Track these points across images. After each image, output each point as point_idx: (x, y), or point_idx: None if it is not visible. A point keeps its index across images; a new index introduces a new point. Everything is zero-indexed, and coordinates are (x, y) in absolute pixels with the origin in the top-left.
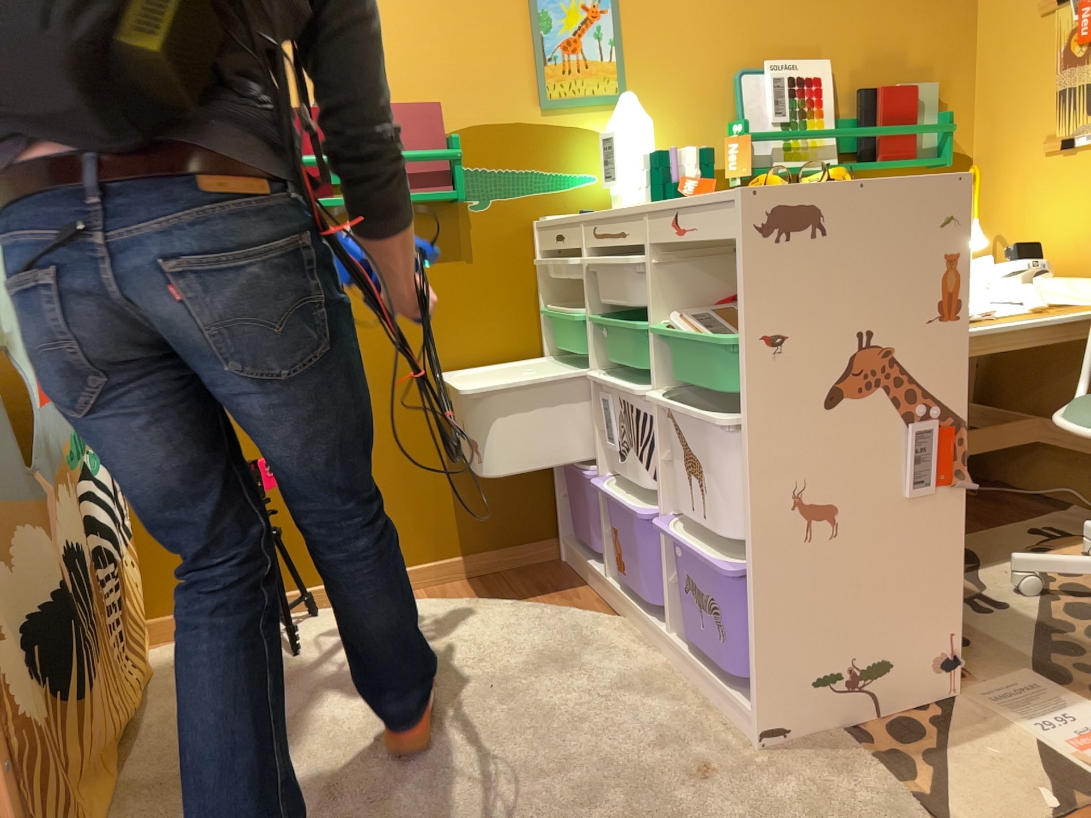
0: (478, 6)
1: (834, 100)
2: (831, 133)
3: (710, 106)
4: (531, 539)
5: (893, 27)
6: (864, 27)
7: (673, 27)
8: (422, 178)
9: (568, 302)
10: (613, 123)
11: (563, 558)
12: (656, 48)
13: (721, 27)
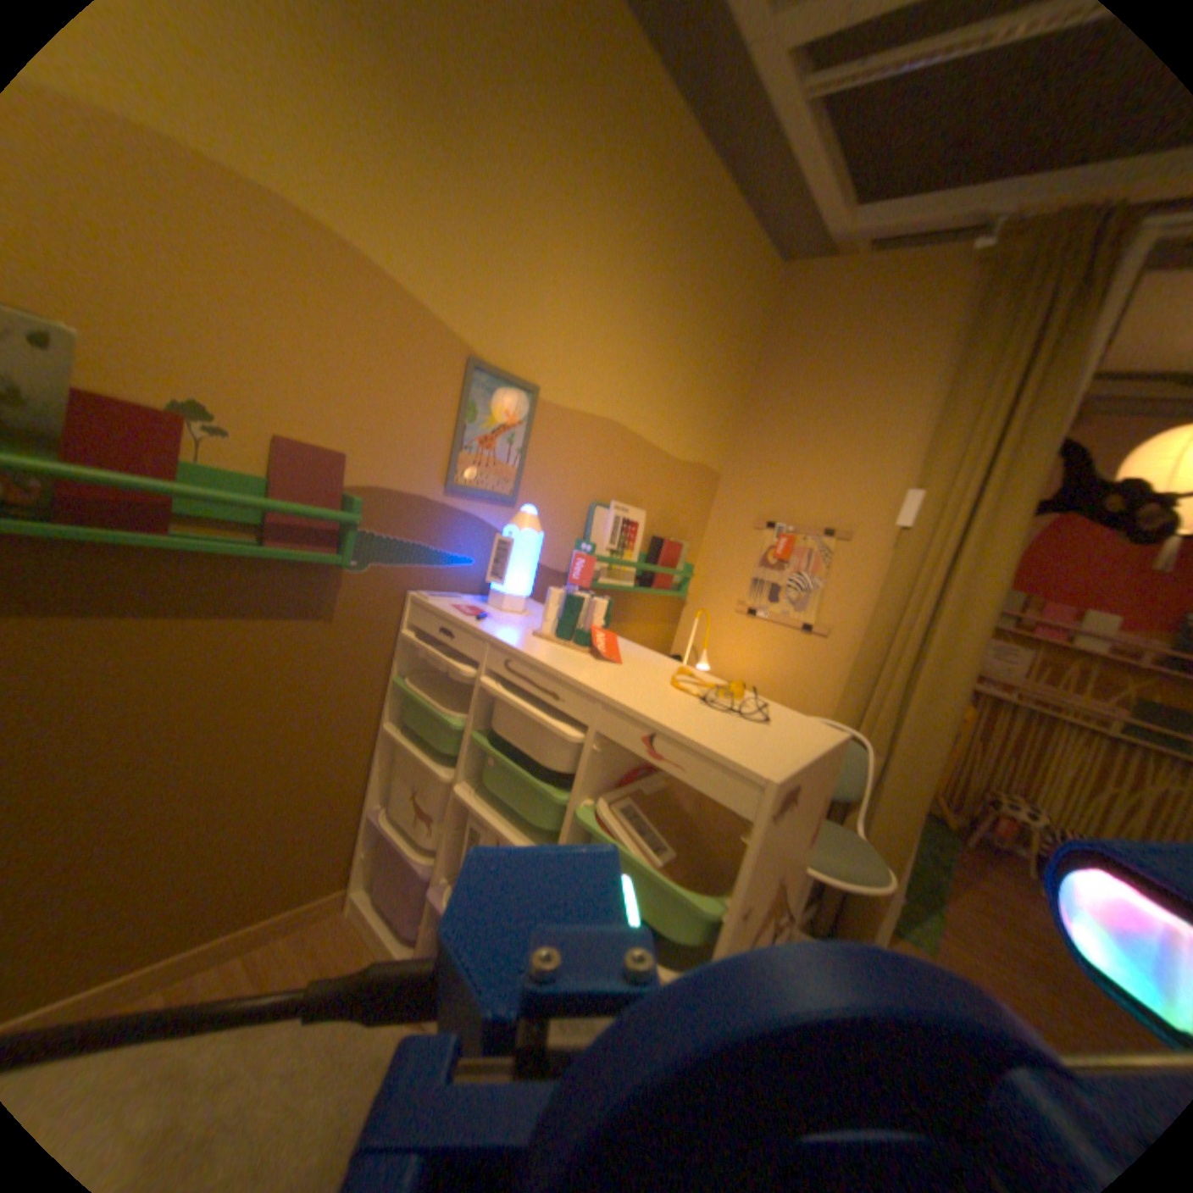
0: (417, 371)
1: (643, 542)
2: (641, 567)
3: (572, 523)
4: (318, 900)
5: (680, 500)
6: (667, 495)
7: (566, 455)
8: (307, 536)
9: (424, 676)
10: (516, 531)
11: (349, 918)
12: (551, 467)
13: (595, 466)
